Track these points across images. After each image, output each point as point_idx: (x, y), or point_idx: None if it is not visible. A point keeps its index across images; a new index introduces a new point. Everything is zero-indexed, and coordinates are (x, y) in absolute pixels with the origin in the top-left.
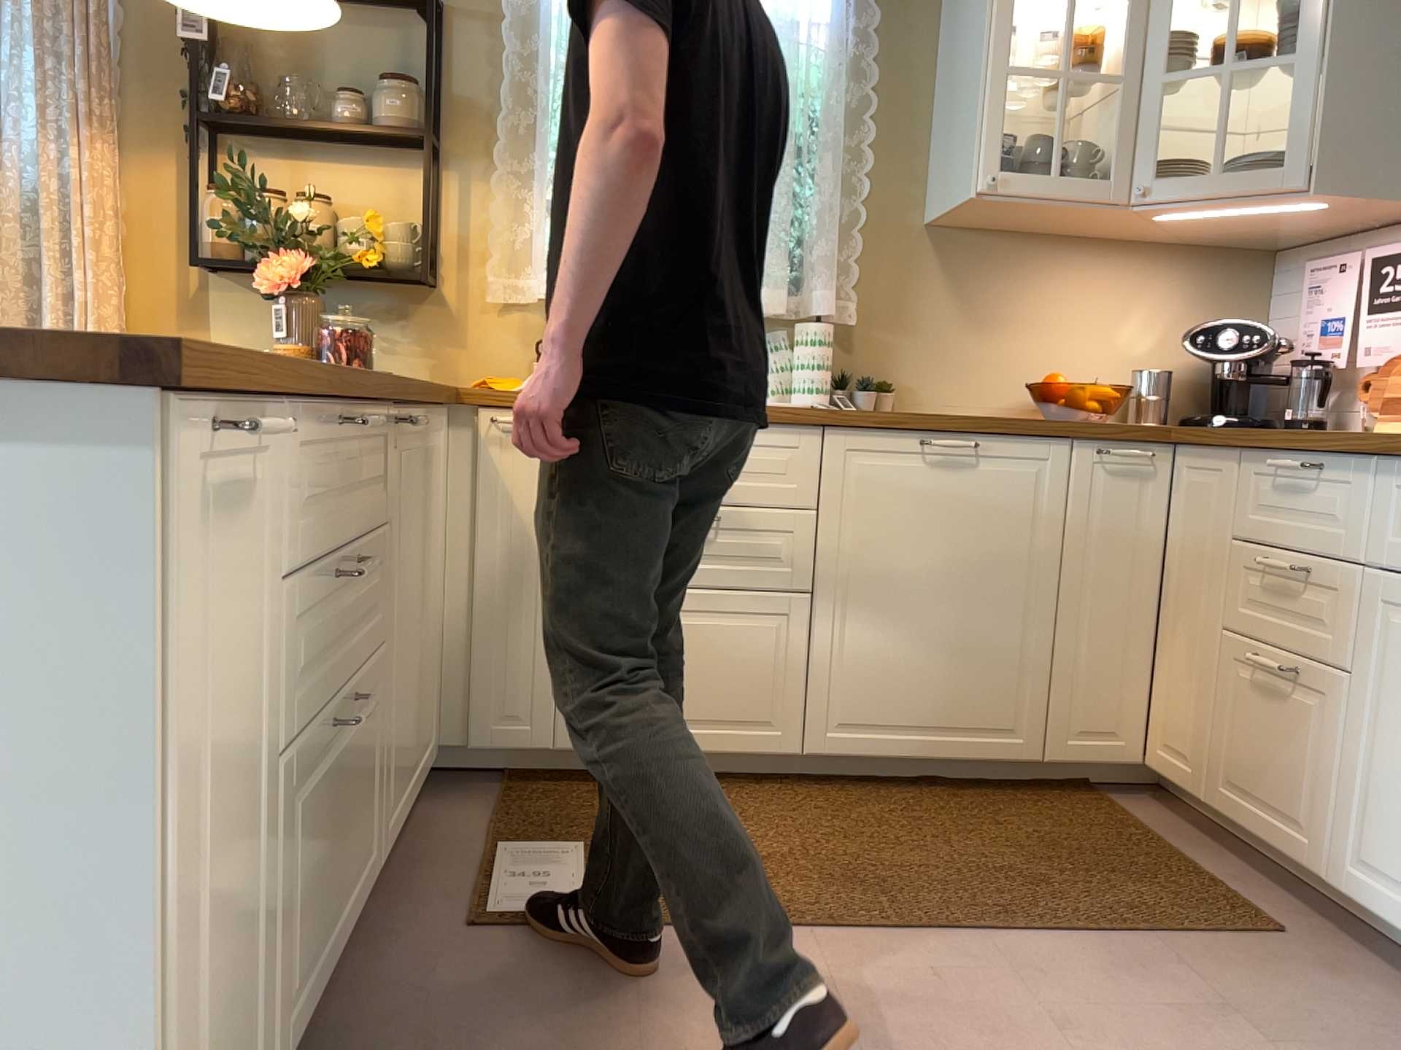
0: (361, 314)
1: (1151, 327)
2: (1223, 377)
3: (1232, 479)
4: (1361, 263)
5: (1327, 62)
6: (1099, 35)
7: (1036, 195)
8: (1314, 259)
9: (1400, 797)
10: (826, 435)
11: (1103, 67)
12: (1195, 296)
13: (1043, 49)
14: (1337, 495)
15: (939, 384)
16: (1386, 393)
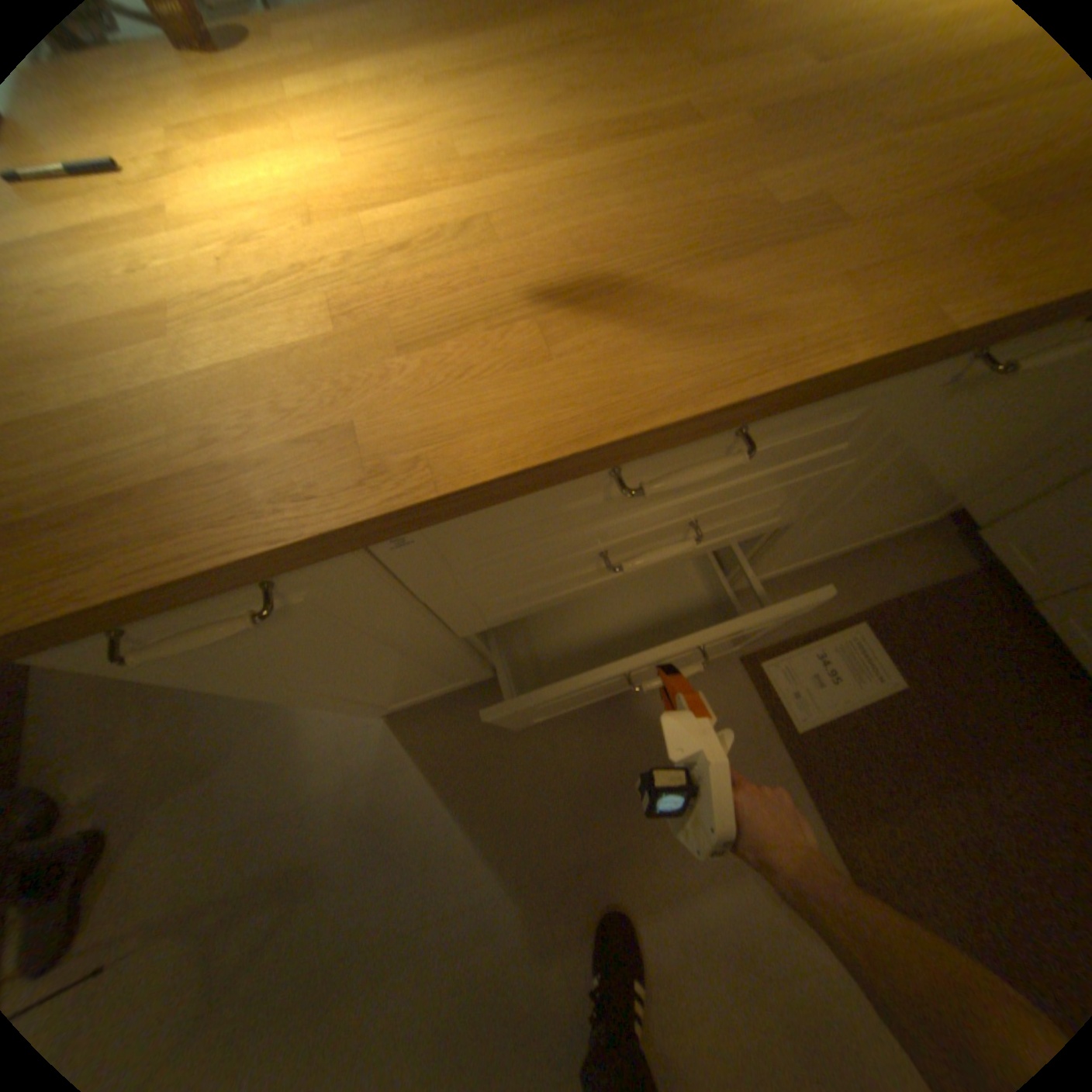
0: None
1: None
2: None
3: None
4: None
5: None
6: None
7: None
8: None
9: None
10: None
11: None
12: None
13: None
14: None
15: None
16: None
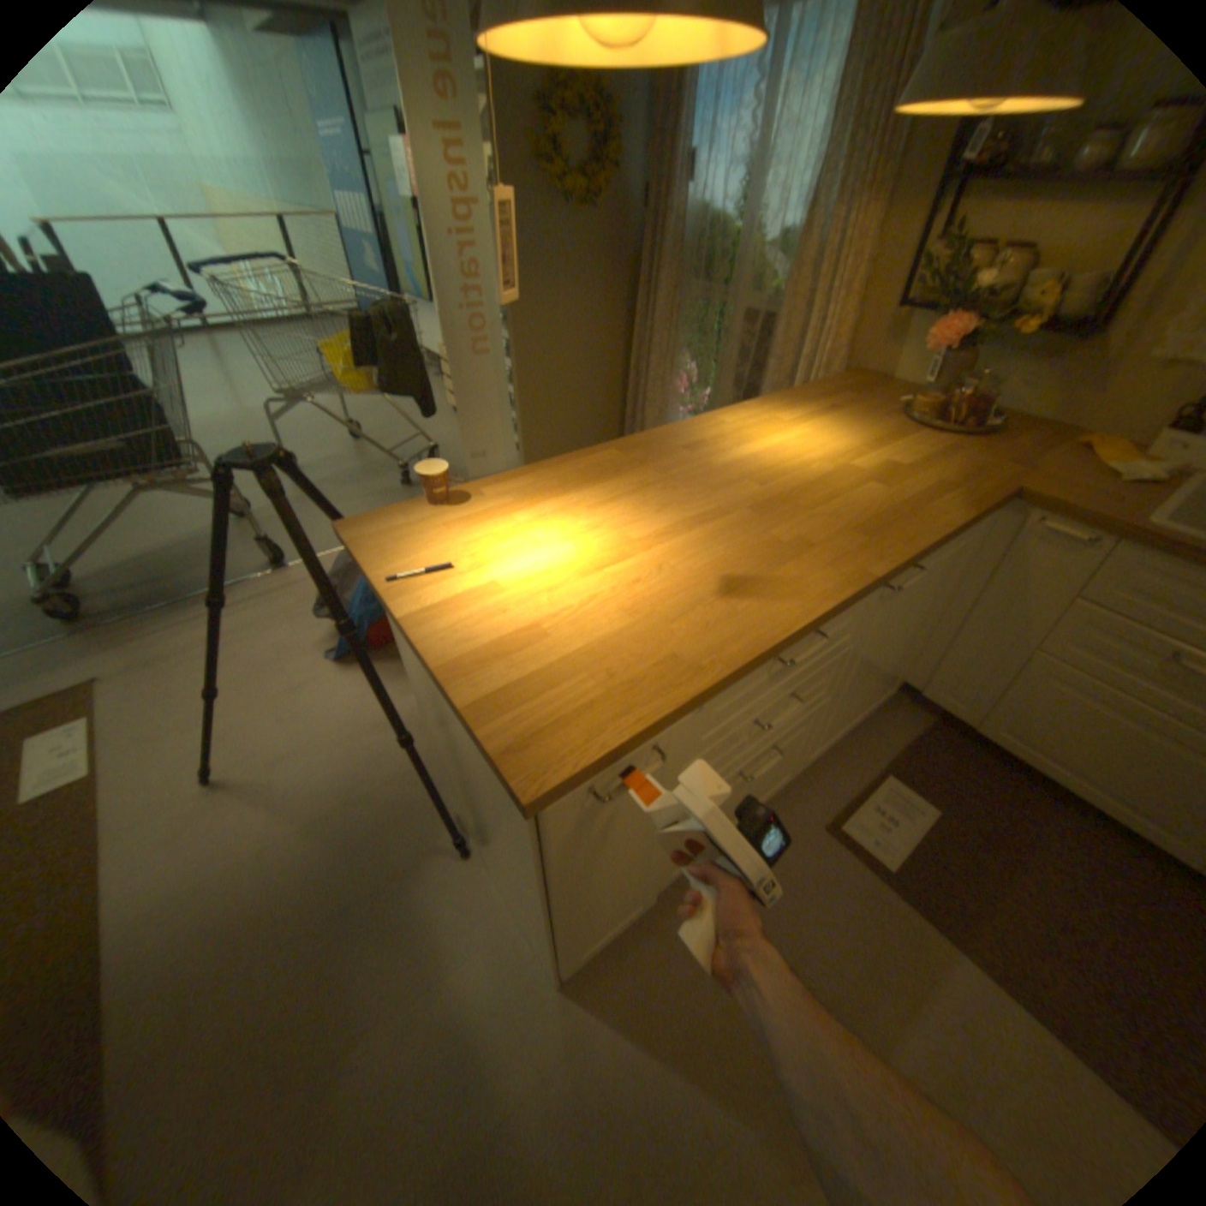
0: (1018, 347)
1: None
2: None
3: None
4: None
5: None
6: None
7: None
8: None
9: None
10: None
11: None
12: None
13: None
14: None
15: None
16: None
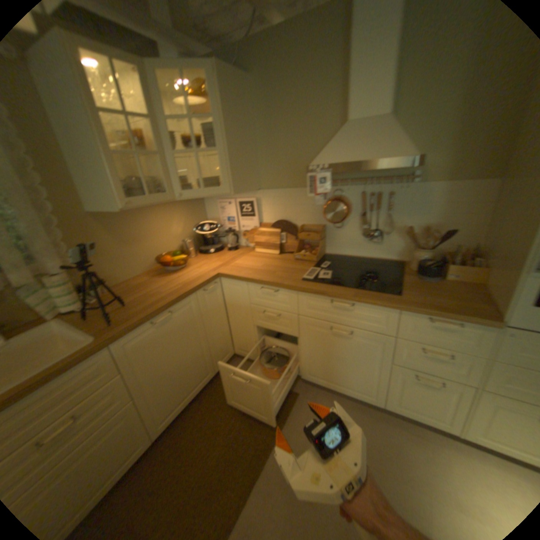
0: None
1: (180, 225)
2: (207, 237)
3: (246, 288)
4: (235, 202)
5: (227, 151)
6: (133, 126)
7: (144, 205)
8: (217, 197)
9: (319, 362)
10: (110, 347)
11: (141, 141)
12: (188, 211)
13: (114, 133)
14: (285, 297)
15: (121, 270)
16: (253, 239)
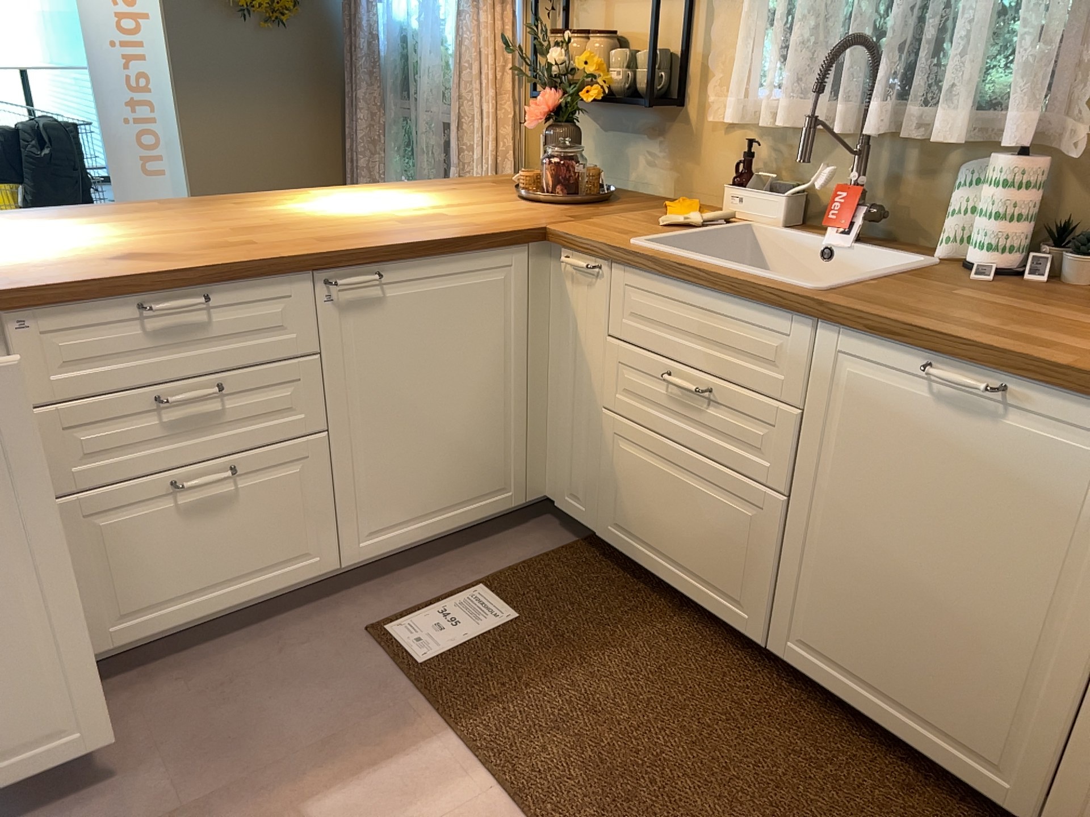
0: (634, 132)
1: None
2: None
3: None
4: None
5: None
6: None
7: None
8: None
9: None
10: (819, 329)
11: None
12: None
13: None
14: None
15: None
16: None
